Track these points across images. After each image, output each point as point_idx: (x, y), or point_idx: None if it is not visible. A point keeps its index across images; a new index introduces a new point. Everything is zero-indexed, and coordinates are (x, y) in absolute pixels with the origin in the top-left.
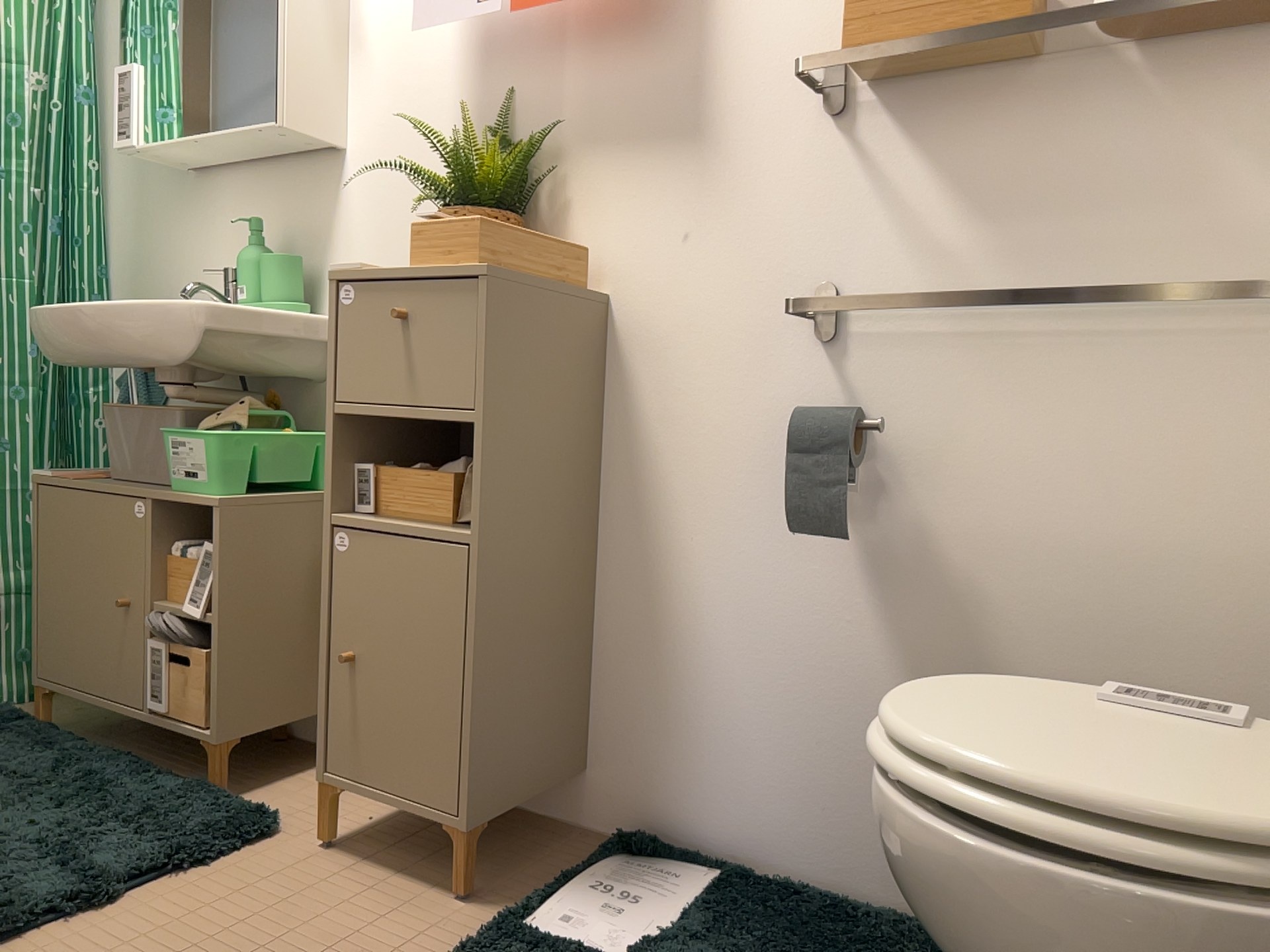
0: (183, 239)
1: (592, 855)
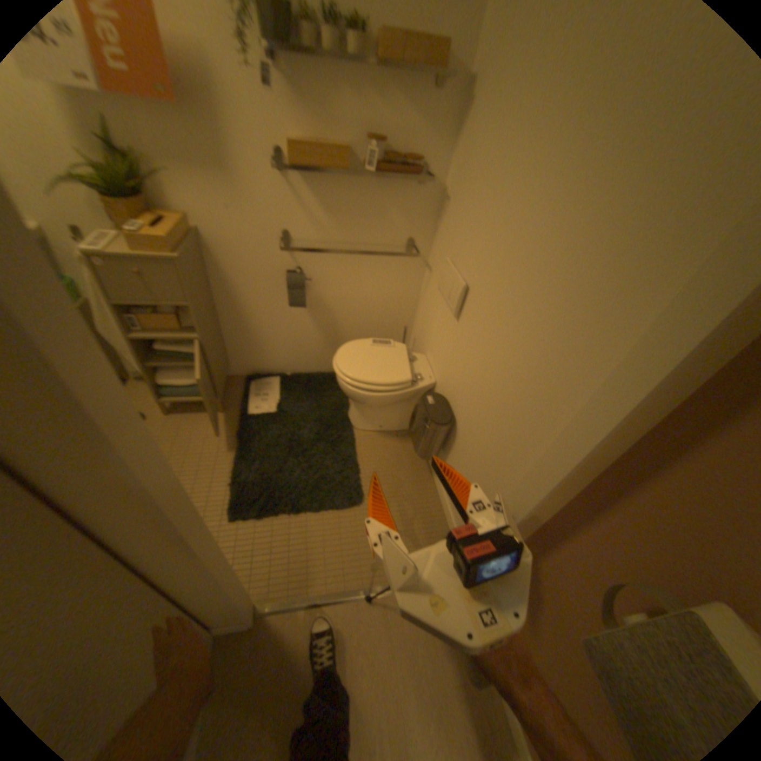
0: None
1: (245, 385)
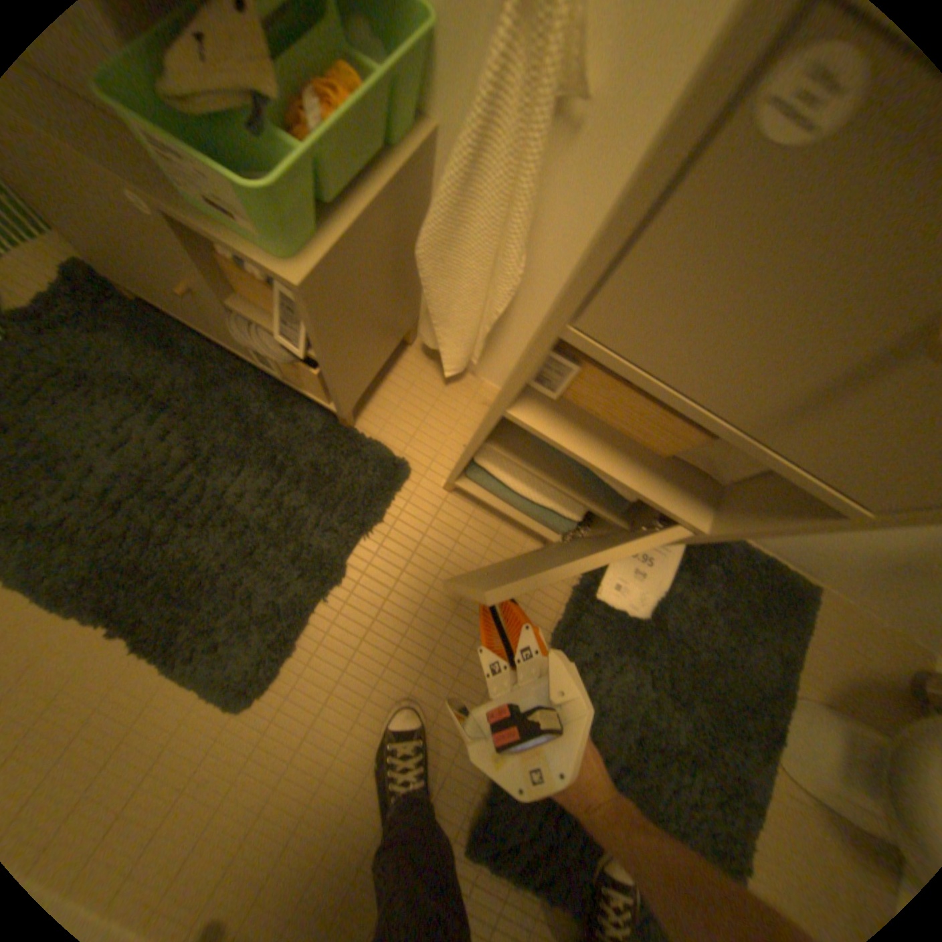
0: None
1: None
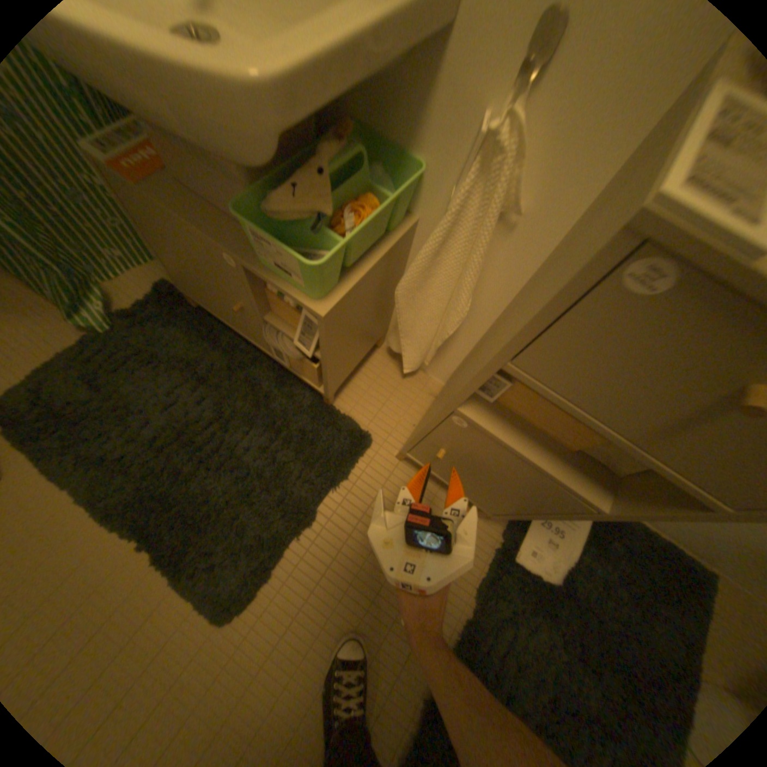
0: None
1: None
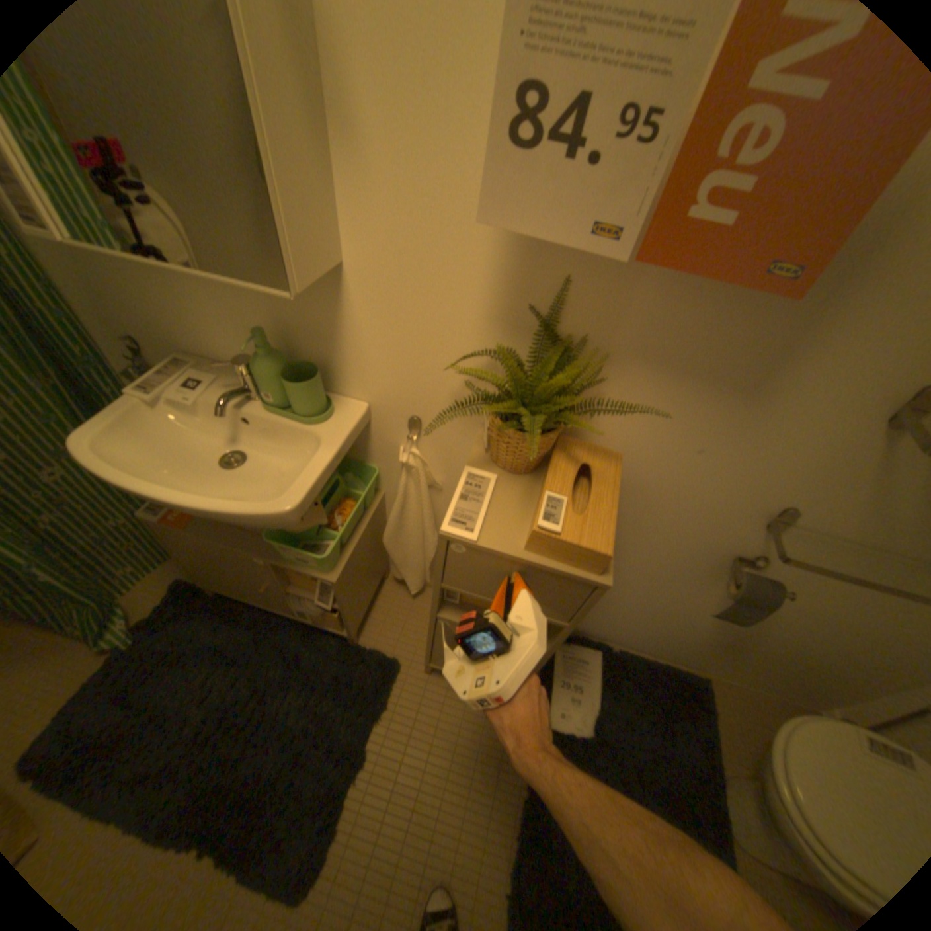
0: (140, 278)
1: None
